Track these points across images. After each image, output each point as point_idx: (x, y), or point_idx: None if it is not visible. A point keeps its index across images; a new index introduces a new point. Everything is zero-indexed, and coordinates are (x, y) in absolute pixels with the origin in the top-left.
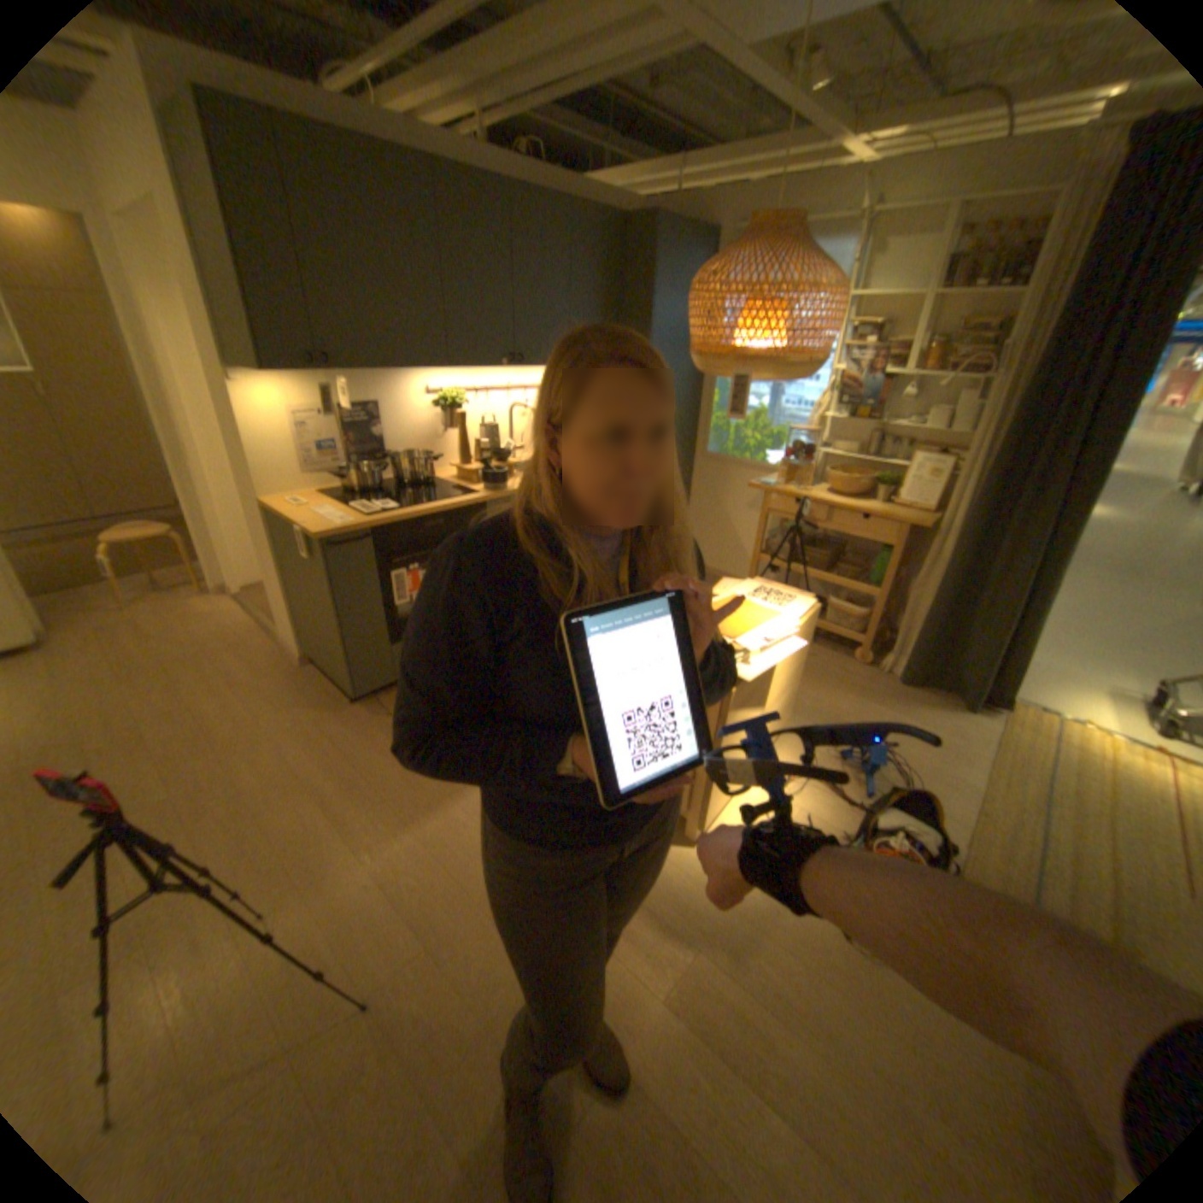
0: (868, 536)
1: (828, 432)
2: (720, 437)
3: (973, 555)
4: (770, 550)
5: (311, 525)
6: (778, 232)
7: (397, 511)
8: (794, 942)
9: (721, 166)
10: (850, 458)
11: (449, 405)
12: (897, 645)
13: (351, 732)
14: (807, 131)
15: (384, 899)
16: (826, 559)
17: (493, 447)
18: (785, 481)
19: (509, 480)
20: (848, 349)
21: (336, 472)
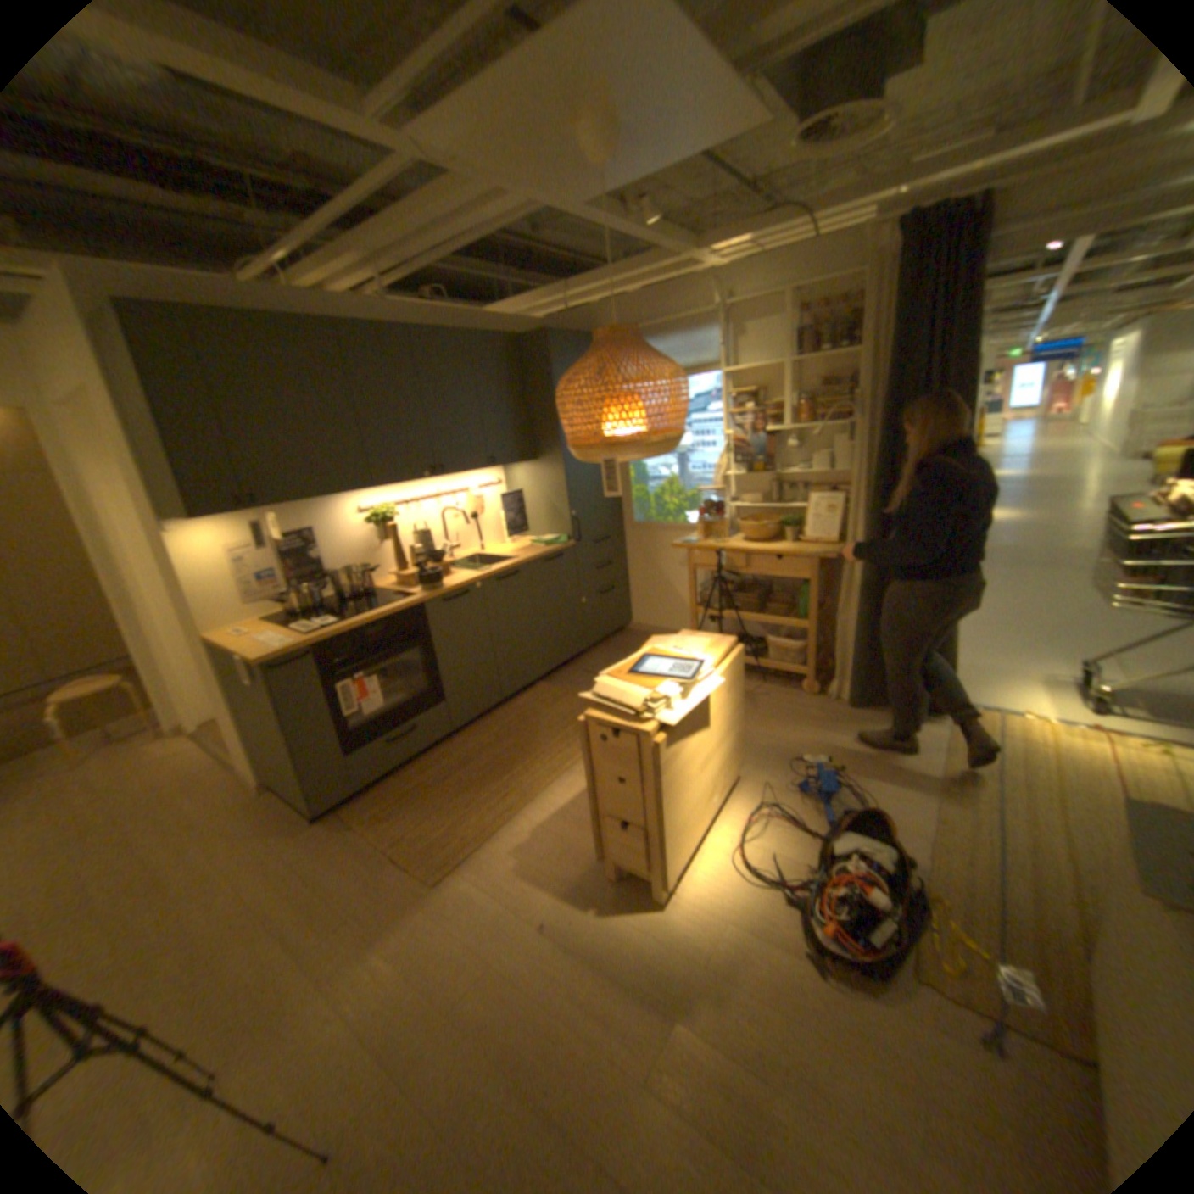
0: (785, 574)
1: (733, 488)
2: (642, 507)
3: (877, 576)
4: (705, 601)
5: (249, 652)
6: (614, 343)
7: (334, 625)
8: (771, 992)
9: (596, 286)
10: (757, 507)
11: (380, 519)
12: (838, 670)
13: (309, 855)
14: (659, 251)
15: (346, 1030)
16: (755, 602)
17: (427, 550)
18: (704, 536)
19: (446, 578)
20: (733, 415)
21: (275, 598)
